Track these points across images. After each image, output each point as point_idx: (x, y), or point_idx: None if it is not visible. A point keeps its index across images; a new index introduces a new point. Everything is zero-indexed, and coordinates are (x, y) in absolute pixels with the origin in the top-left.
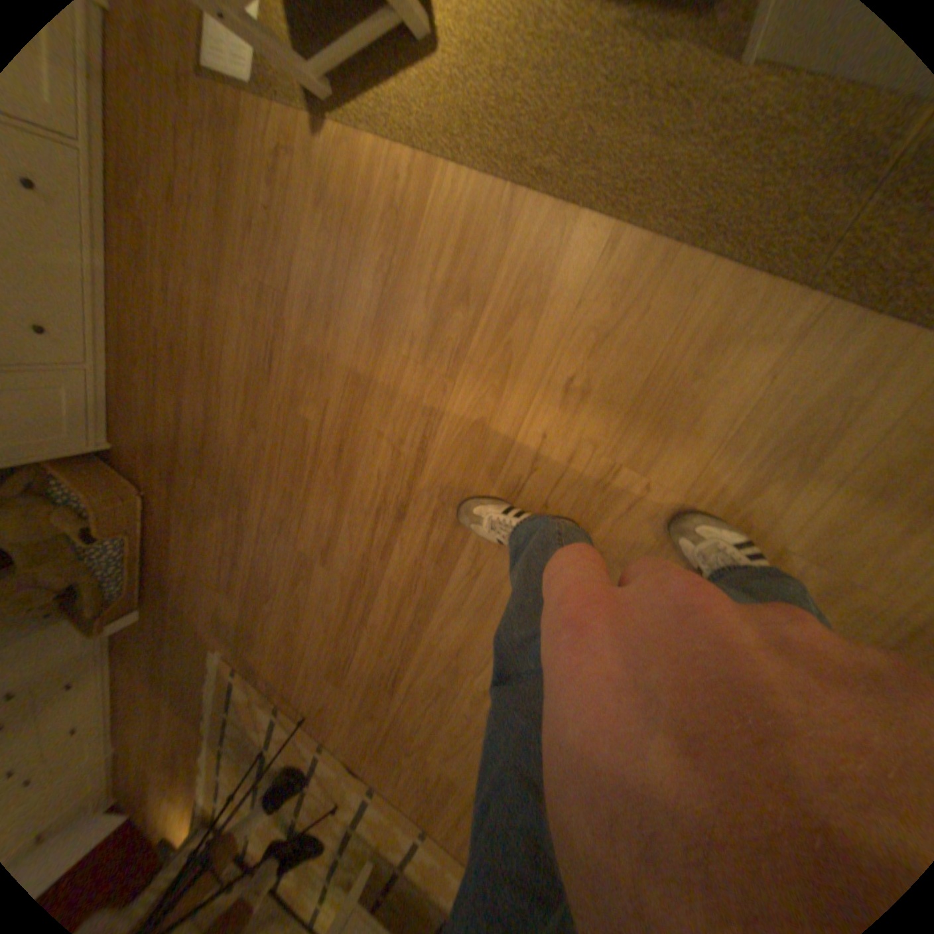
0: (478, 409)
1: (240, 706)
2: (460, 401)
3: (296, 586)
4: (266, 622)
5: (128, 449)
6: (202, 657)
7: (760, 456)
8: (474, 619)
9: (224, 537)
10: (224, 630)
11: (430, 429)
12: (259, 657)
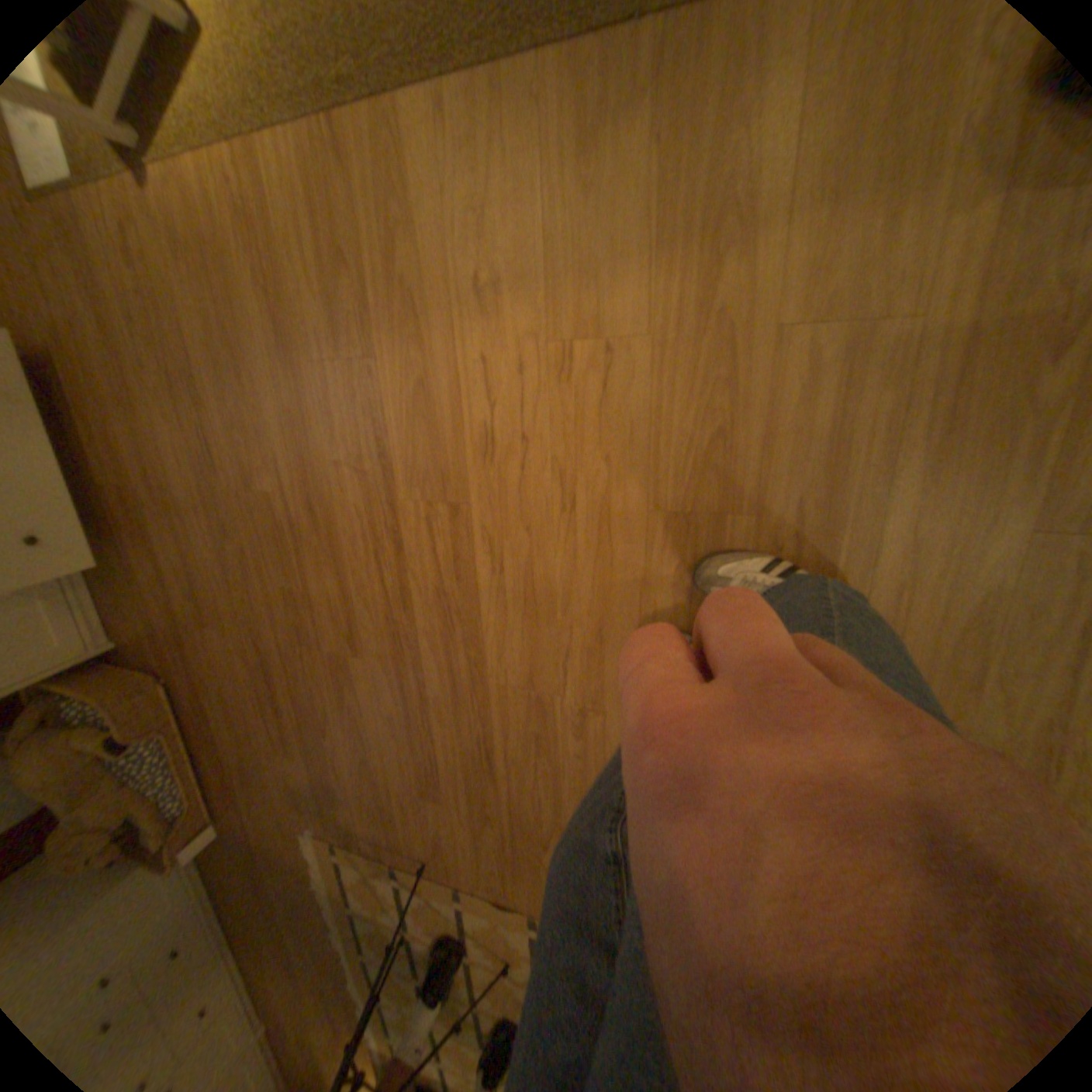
0: (407, 372)
1: (354, 885)
2: (387, 374)
3: (341, 697)
4: (332, 760)
5: (127, 635)
6: (294, 845)
7: (693, 236)
8: (524, 623)
9: (252, 681)
10: (299, 796)
11: (376, 425)
12: (346, 810)
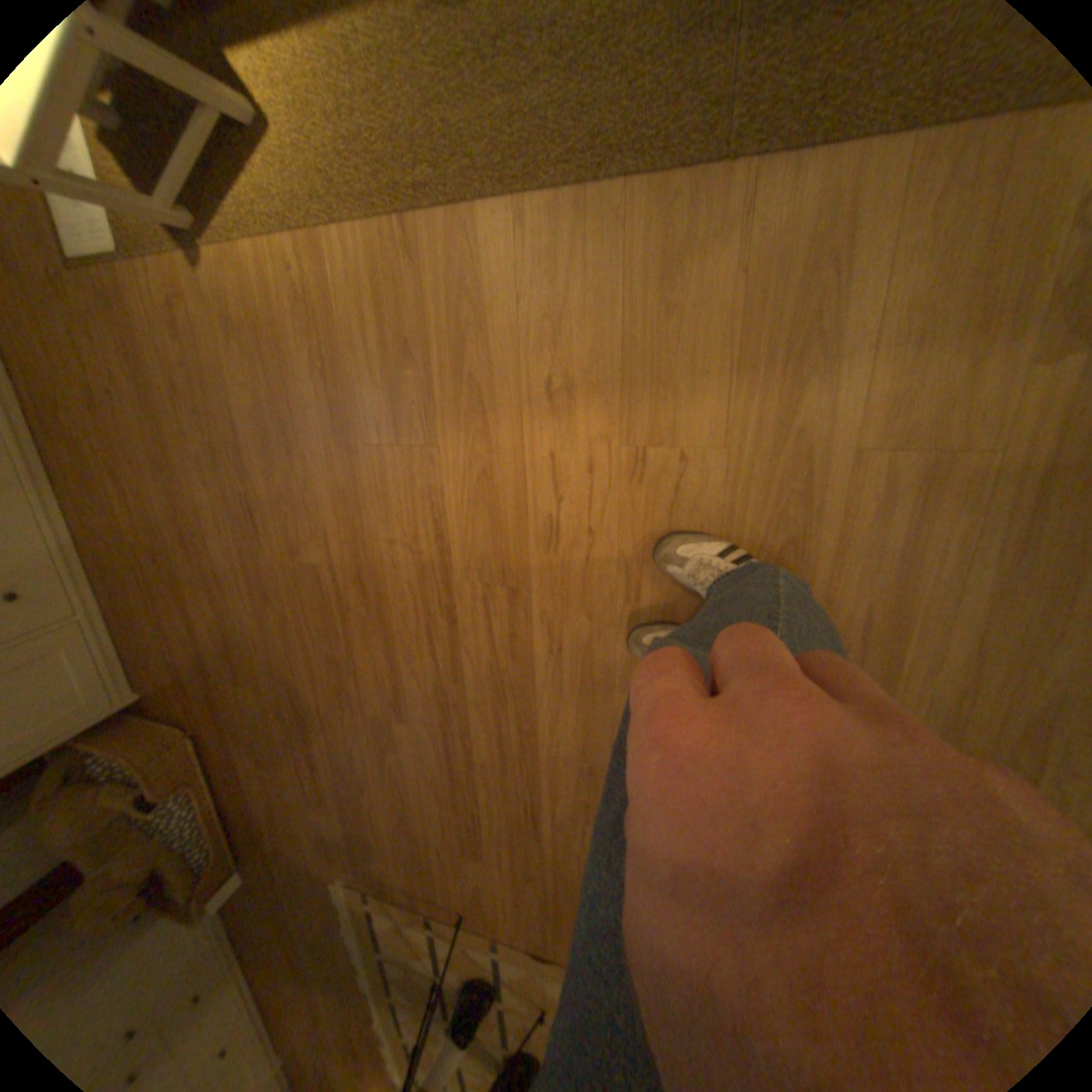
0: (472, 461)
1: (386, 933)
2: (450, 462)
3: (382, 758)
4: (370, 816)
5: (154, 688)
6: (324, 893)
7: (777, 360)
8: (580, 701)
9: (287, 738)
10: (332, 848)
11: (436, 508)
12: (382, 862)
